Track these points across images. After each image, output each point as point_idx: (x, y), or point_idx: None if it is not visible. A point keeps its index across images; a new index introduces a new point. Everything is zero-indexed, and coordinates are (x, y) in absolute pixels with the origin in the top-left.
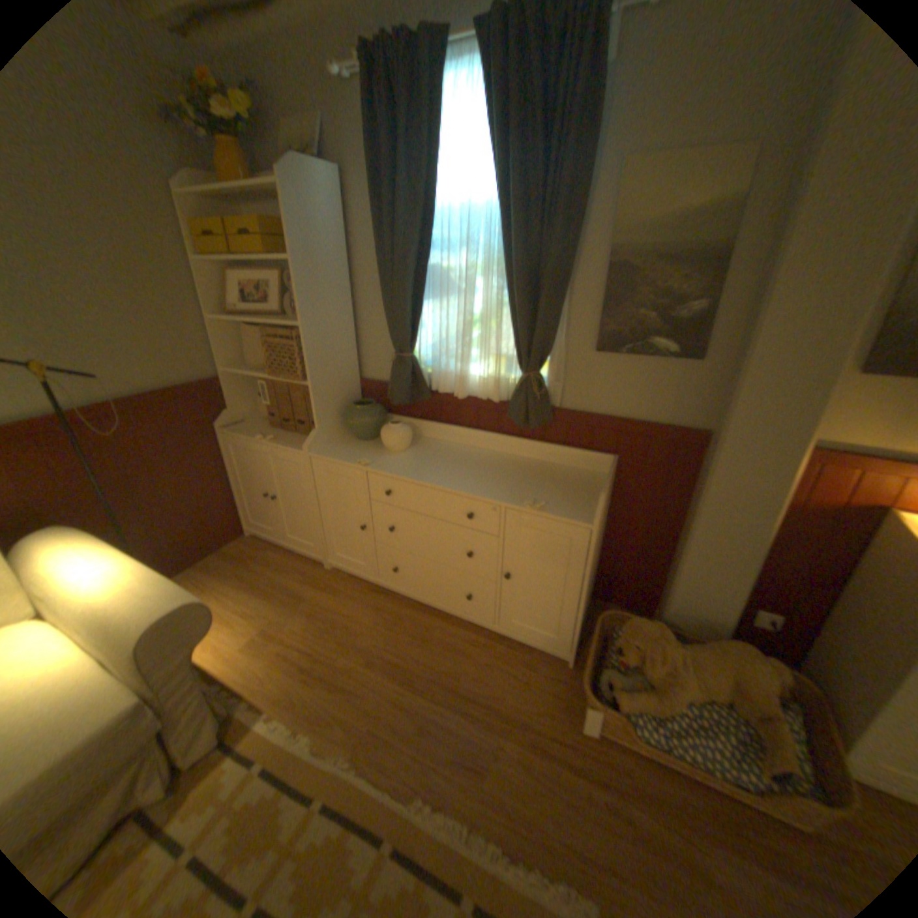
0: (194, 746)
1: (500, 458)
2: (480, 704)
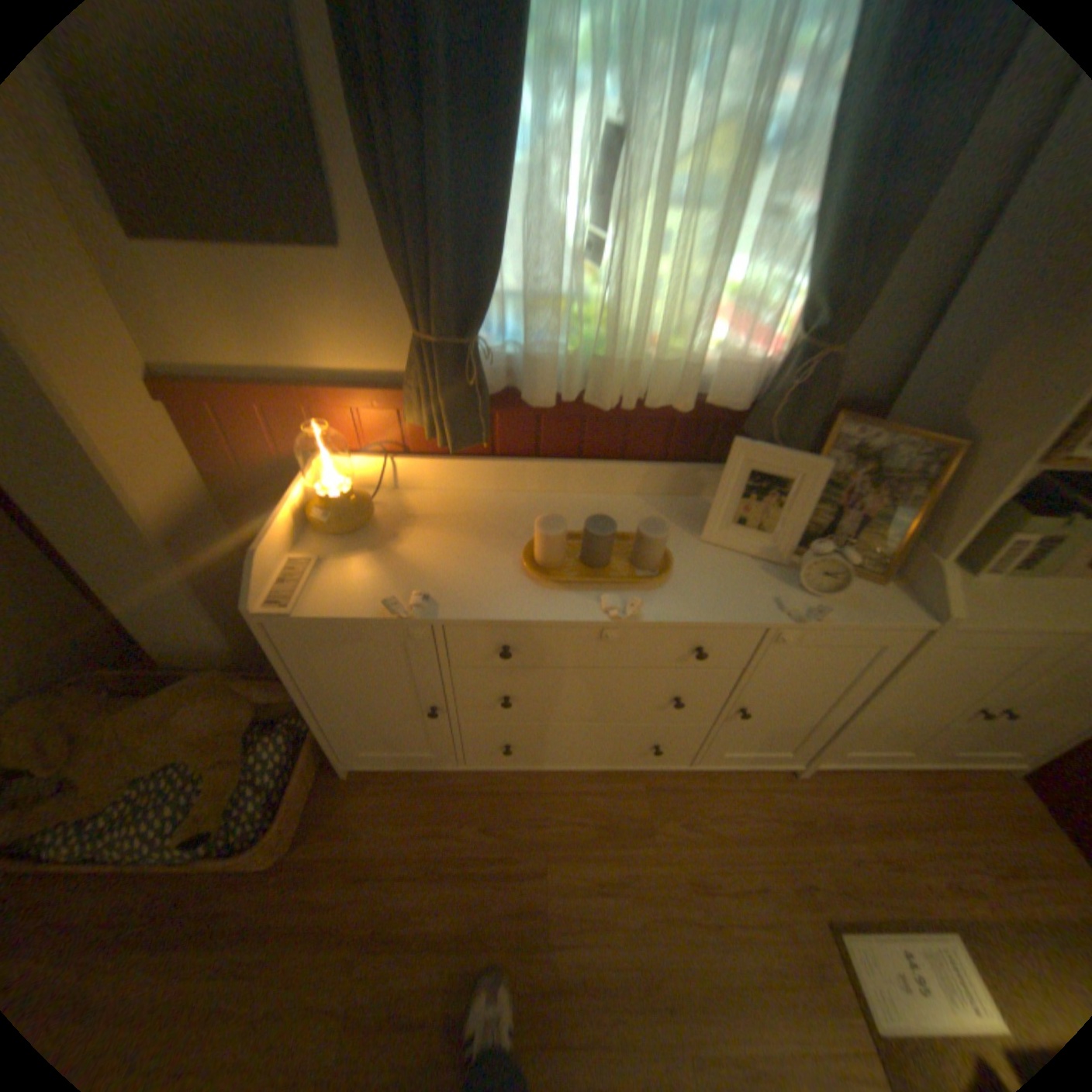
0: None
1: None
2: None
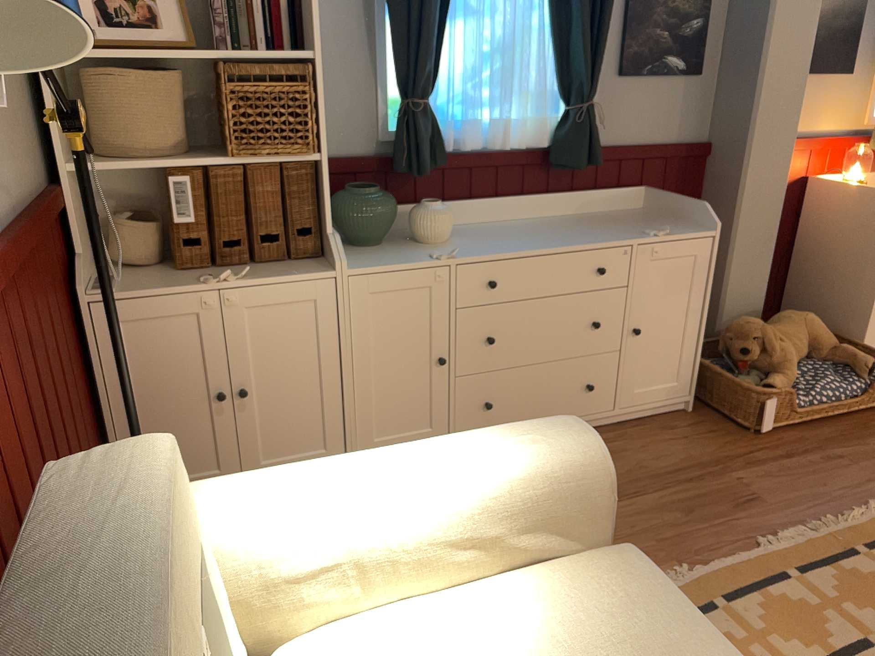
0: None
1: (543, 220)
2: (685, 467)
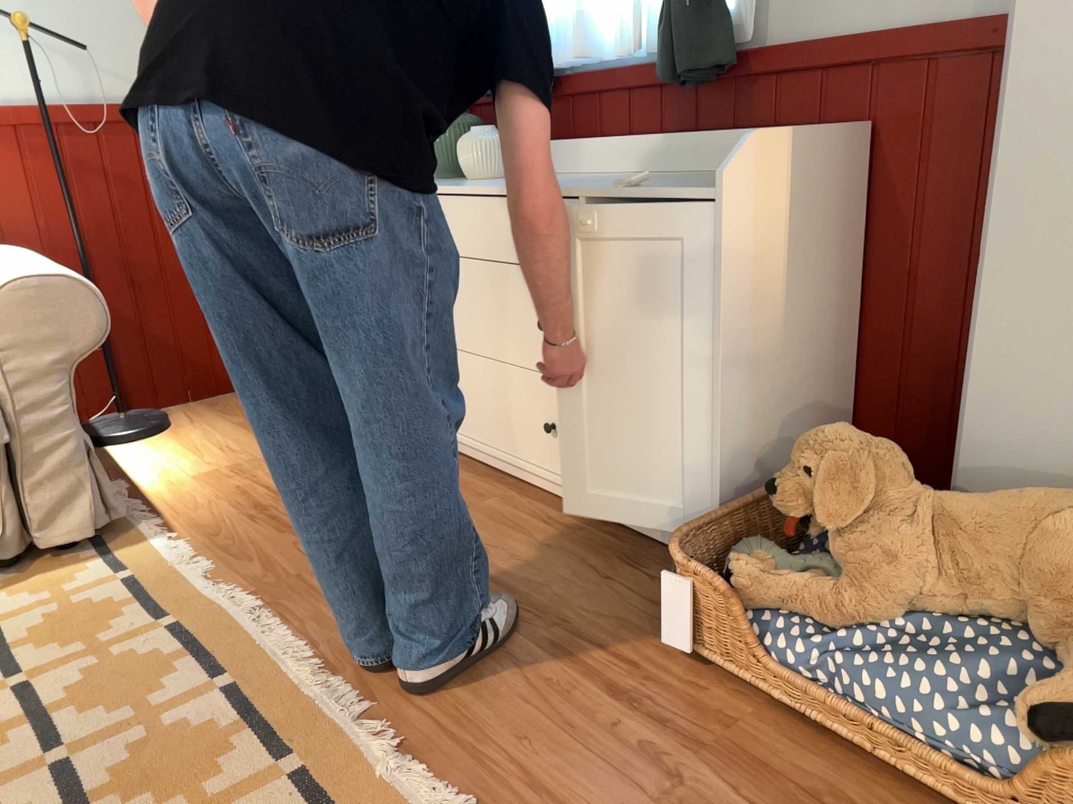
0: (62, 520)
1: (650, 175)
2: (502, 584)
